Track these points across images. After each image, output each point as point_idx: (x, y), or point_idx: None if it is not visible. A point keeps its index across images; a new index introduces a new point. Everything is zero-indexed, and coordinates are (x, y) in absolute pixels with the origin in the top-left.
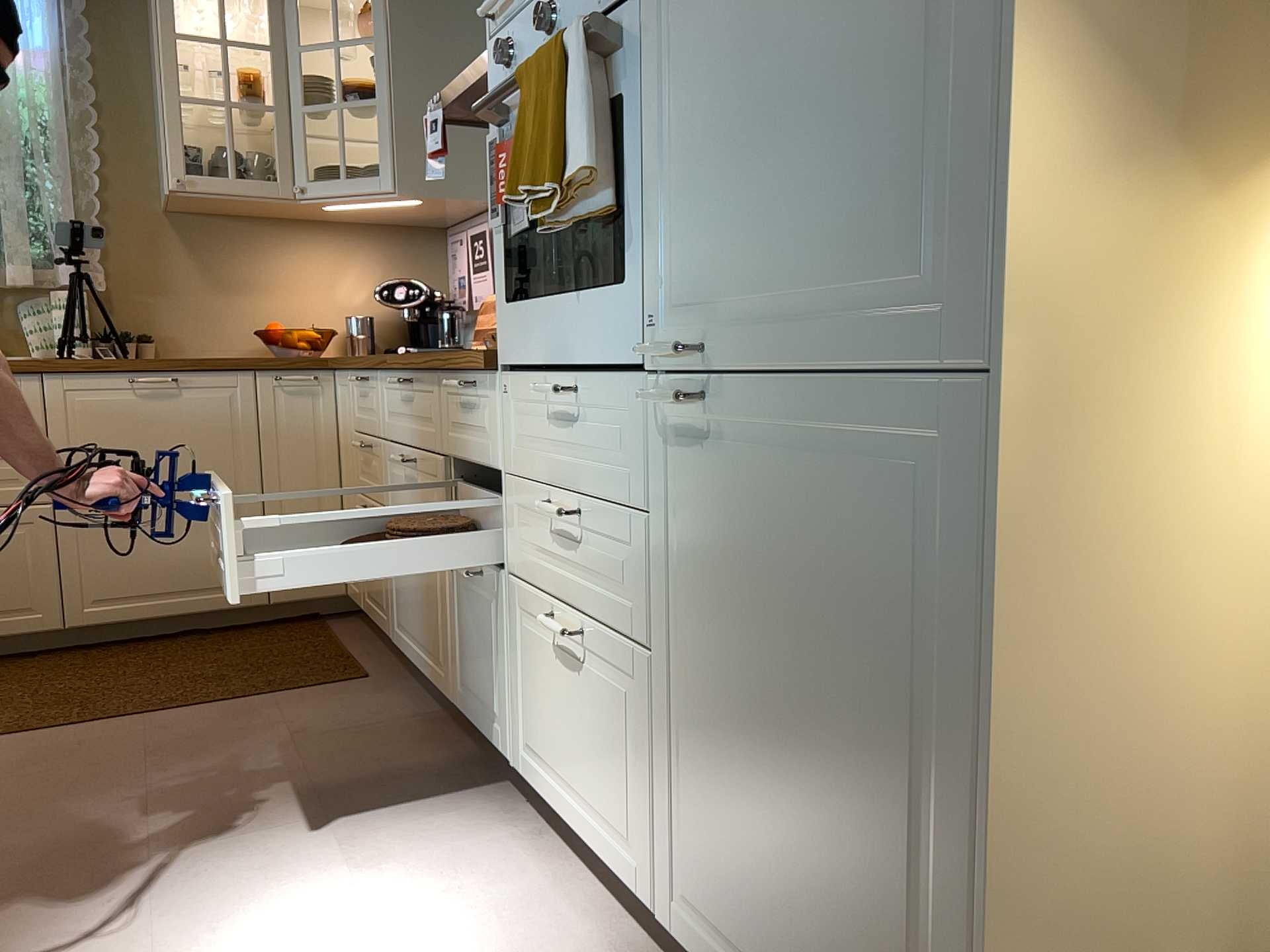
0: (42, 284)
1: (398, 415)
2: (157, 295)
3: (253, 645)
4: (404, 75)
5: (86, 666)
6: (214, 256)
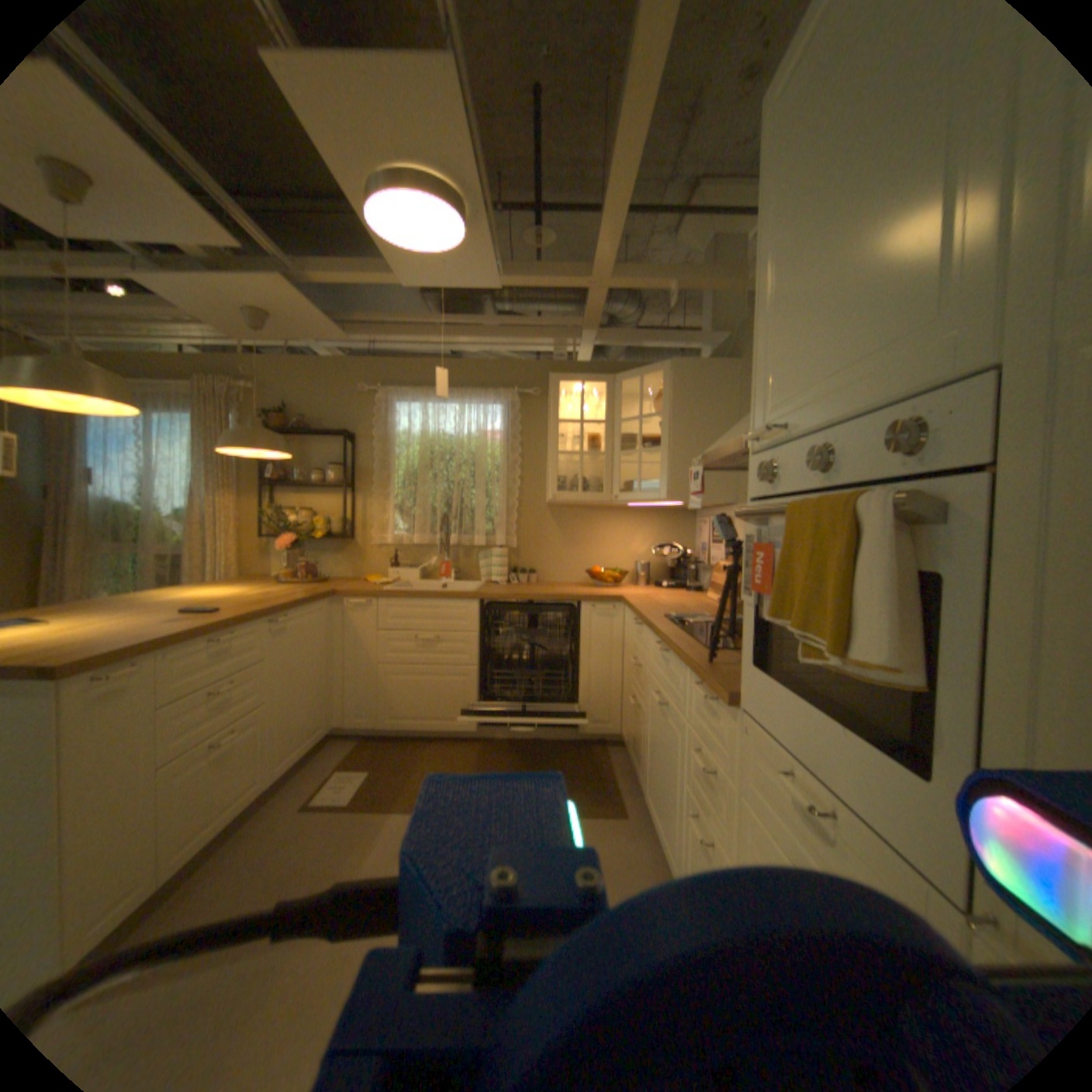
0: (488, 543)
1: (657, 663)
2: (539, 549)
3: (565, 762)
4: (677, 433)
5: (482, 757)
6: (568, 528)
